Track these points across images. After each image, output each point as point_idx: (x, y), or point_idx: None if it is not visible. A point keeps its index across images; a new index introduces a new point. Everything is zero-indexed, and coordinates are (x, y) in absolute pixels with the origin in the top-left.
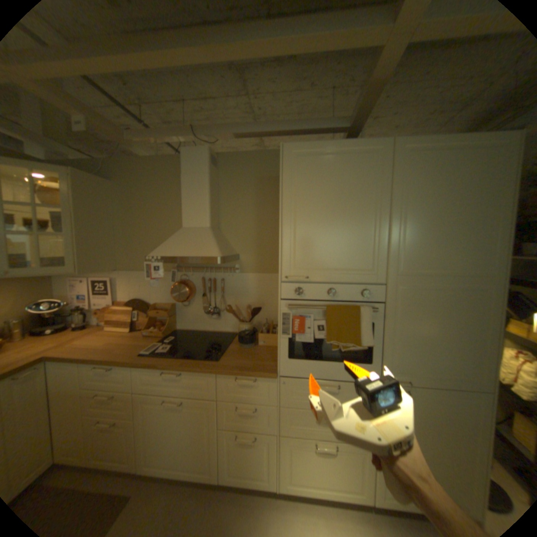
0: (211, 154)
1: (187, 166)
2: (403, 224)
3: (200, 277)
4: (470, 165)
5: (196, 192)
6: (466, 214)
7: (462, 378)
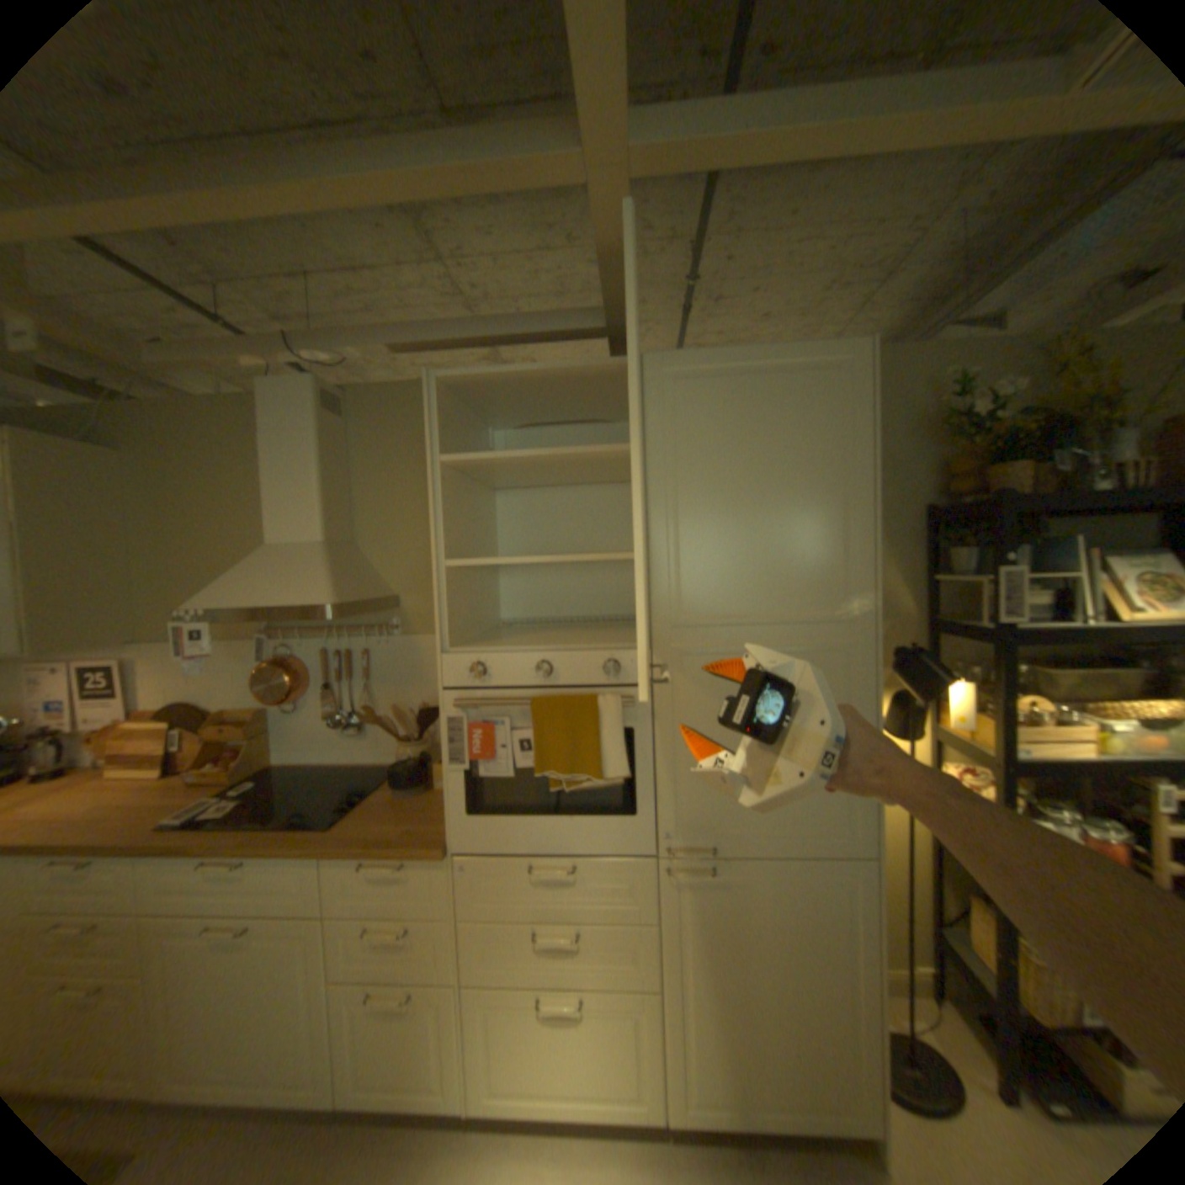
0: (320, 391)
1: (268, 417)
2: (671, 525)
3: (317, 650)
4: (785, 404)
5: (289, 471)
6: (787, 500)
7: (813, 831)
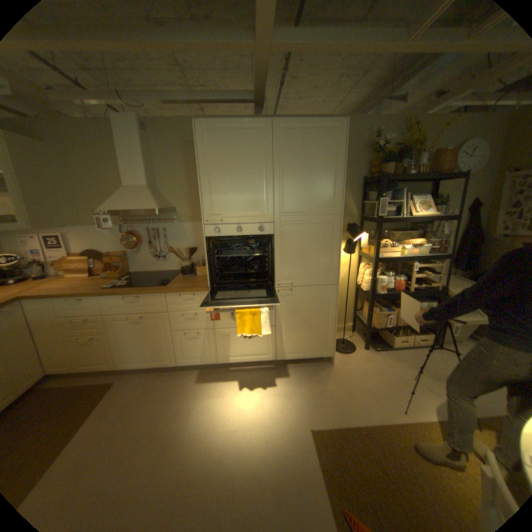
0: (138, 121)
1: (117, 131)
2: (281, 182)
3: (144, 228)
4: (318, 141)
5: (129, 155)
6: (317, 174)
7: (319, 277)
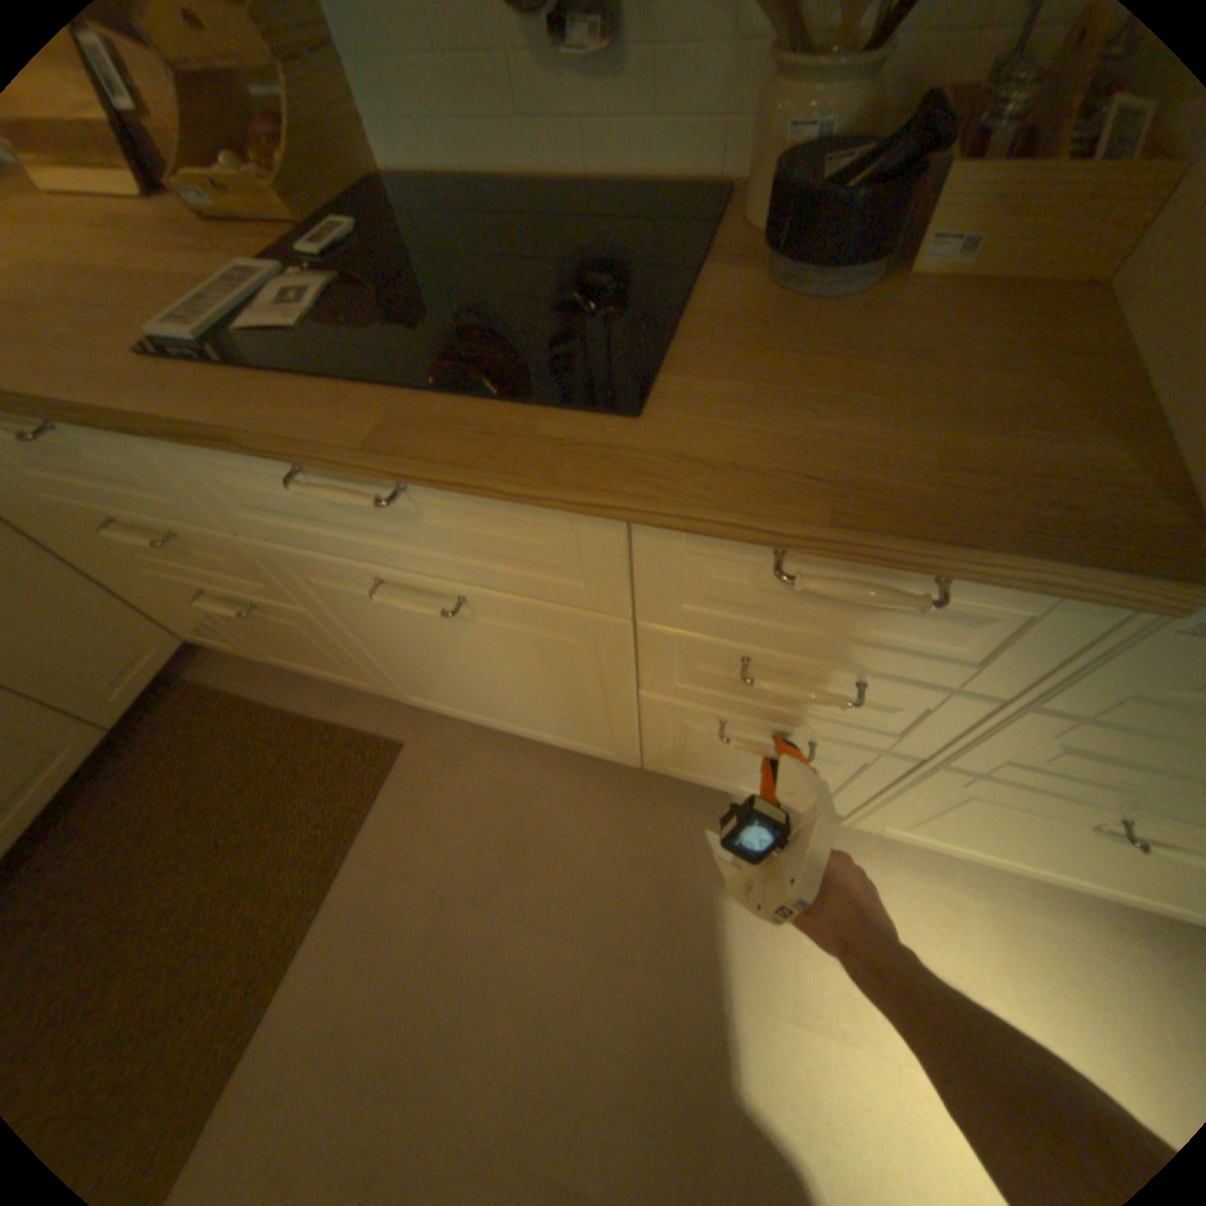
0: None
1: None
2: None
3: None
4: None
5: None
6: None
7: None
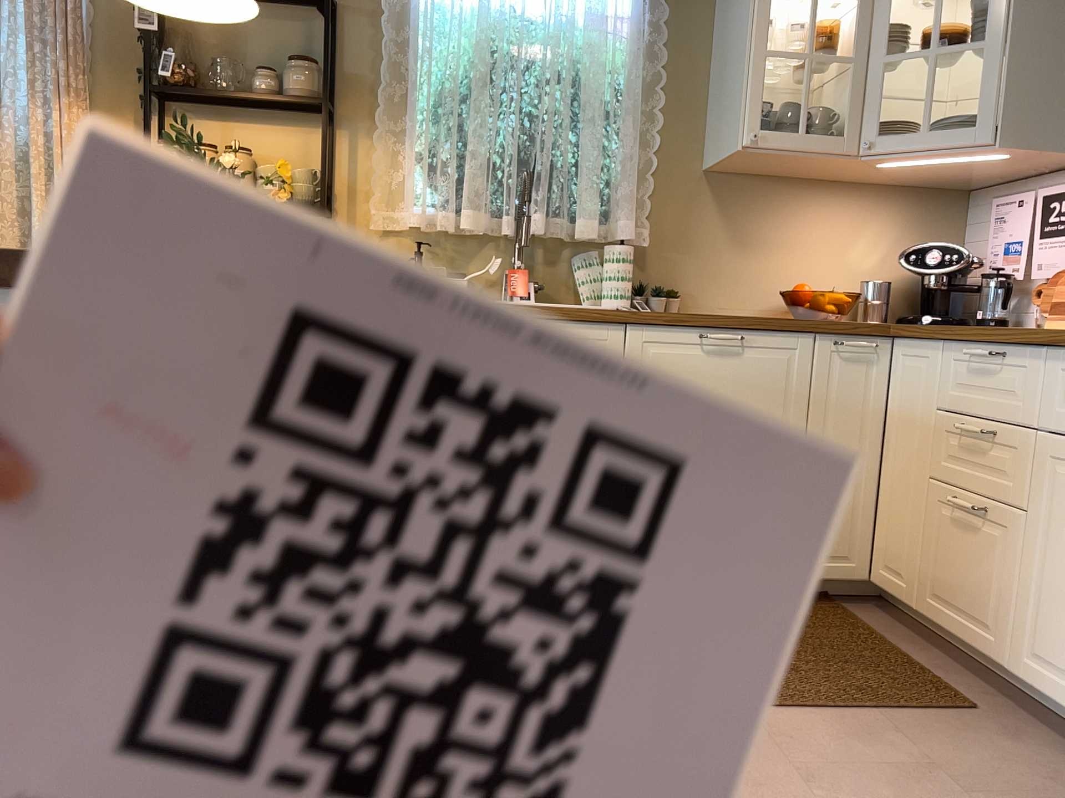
0: None
1: None
2: None
3: None
4: None
5: None
6: None
7: None
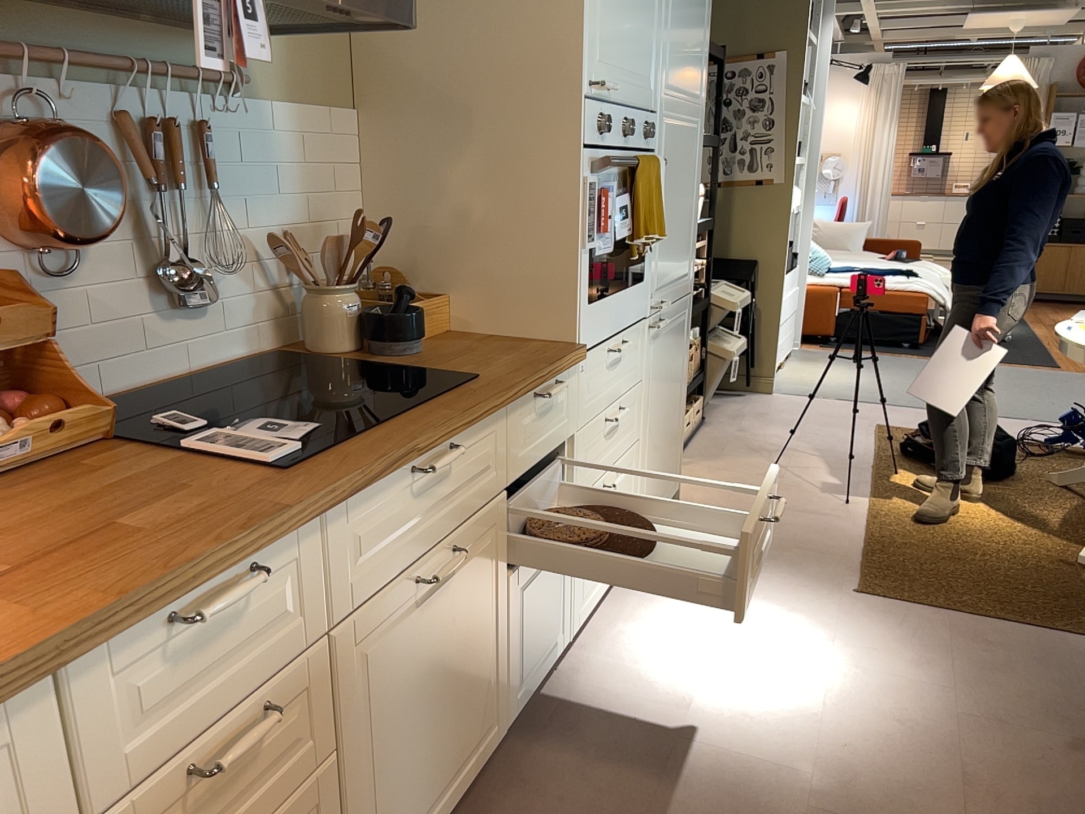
0: None
1: None
2: None
3: (103, 113)
4: None
5: None
6: None
7: (683, 276)
